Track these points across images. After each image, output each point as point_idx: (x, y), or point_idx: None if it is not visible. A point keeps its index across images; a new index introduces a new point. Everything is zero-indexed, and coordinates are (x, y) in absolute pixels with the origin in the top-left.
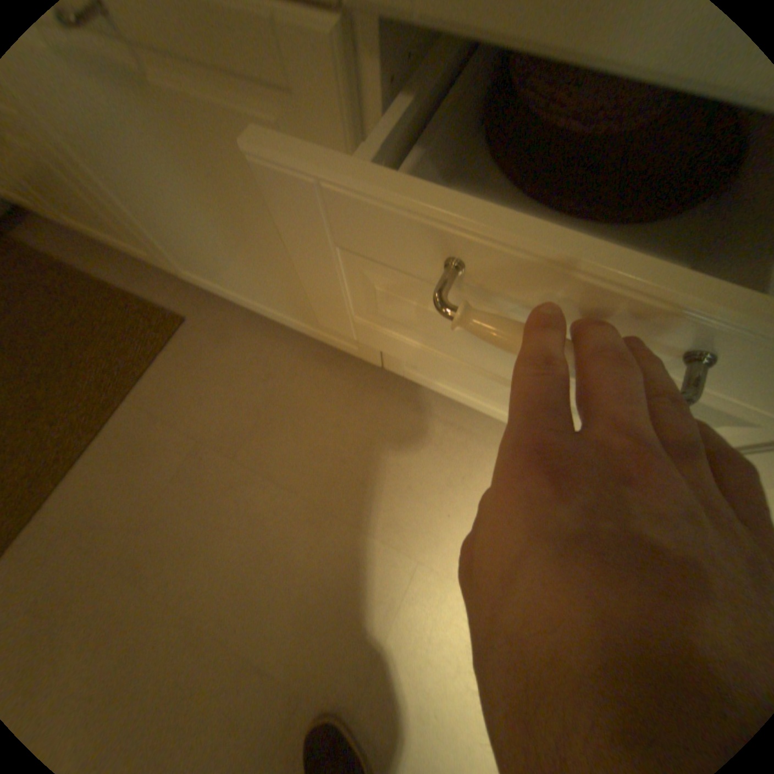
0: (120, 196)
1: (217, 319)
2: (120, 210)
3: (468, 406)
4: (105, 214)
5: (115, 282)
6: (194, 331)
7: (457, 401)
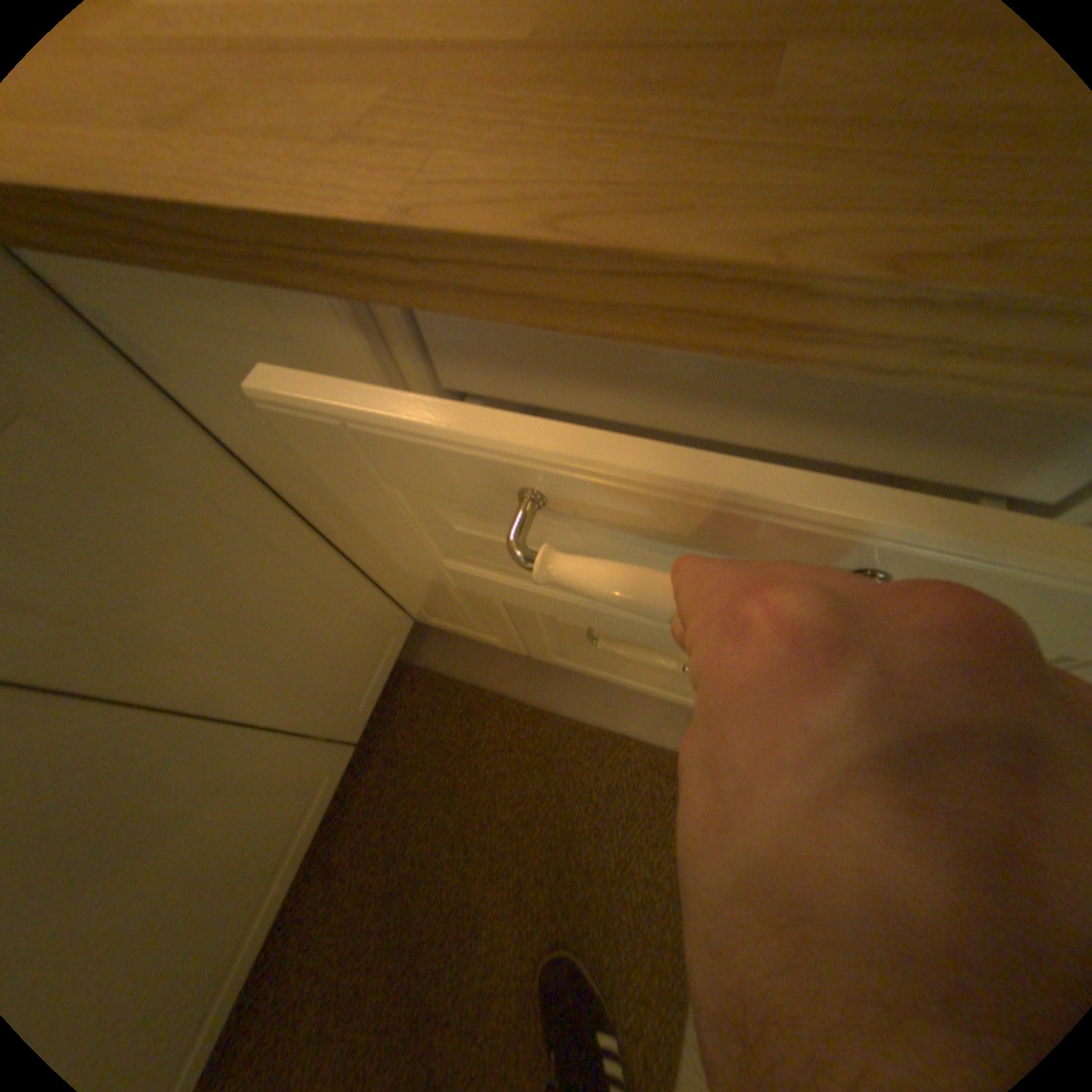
0: None
1: None
2: None
3: None
4: None
5: (589, 720)
6: None
7: None
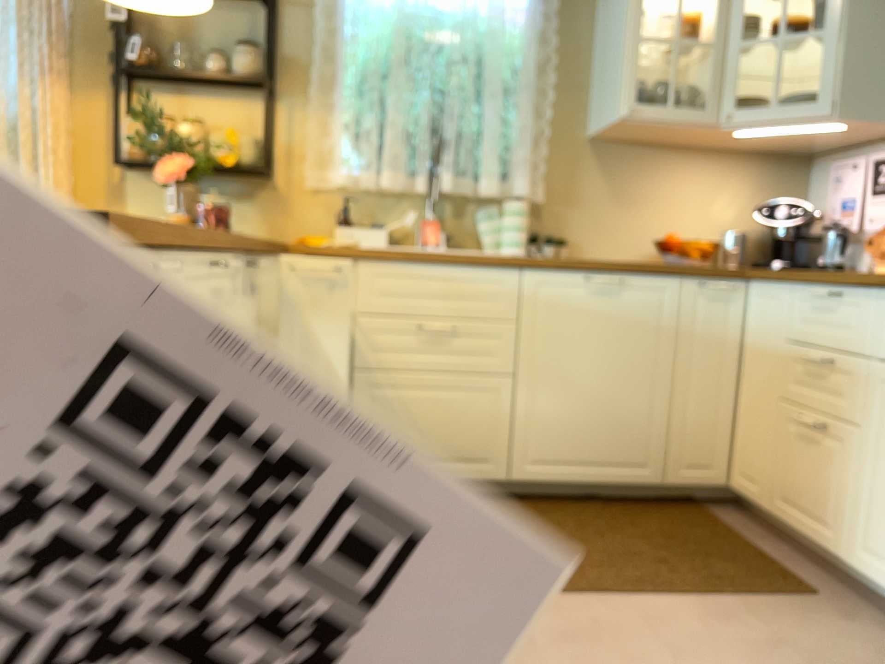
0: (882, 482)
1: (856, 615)
2: (866, 494)
3: None
4: (842, 498)
5: (771, 557)
6: (826, 608)
7: None
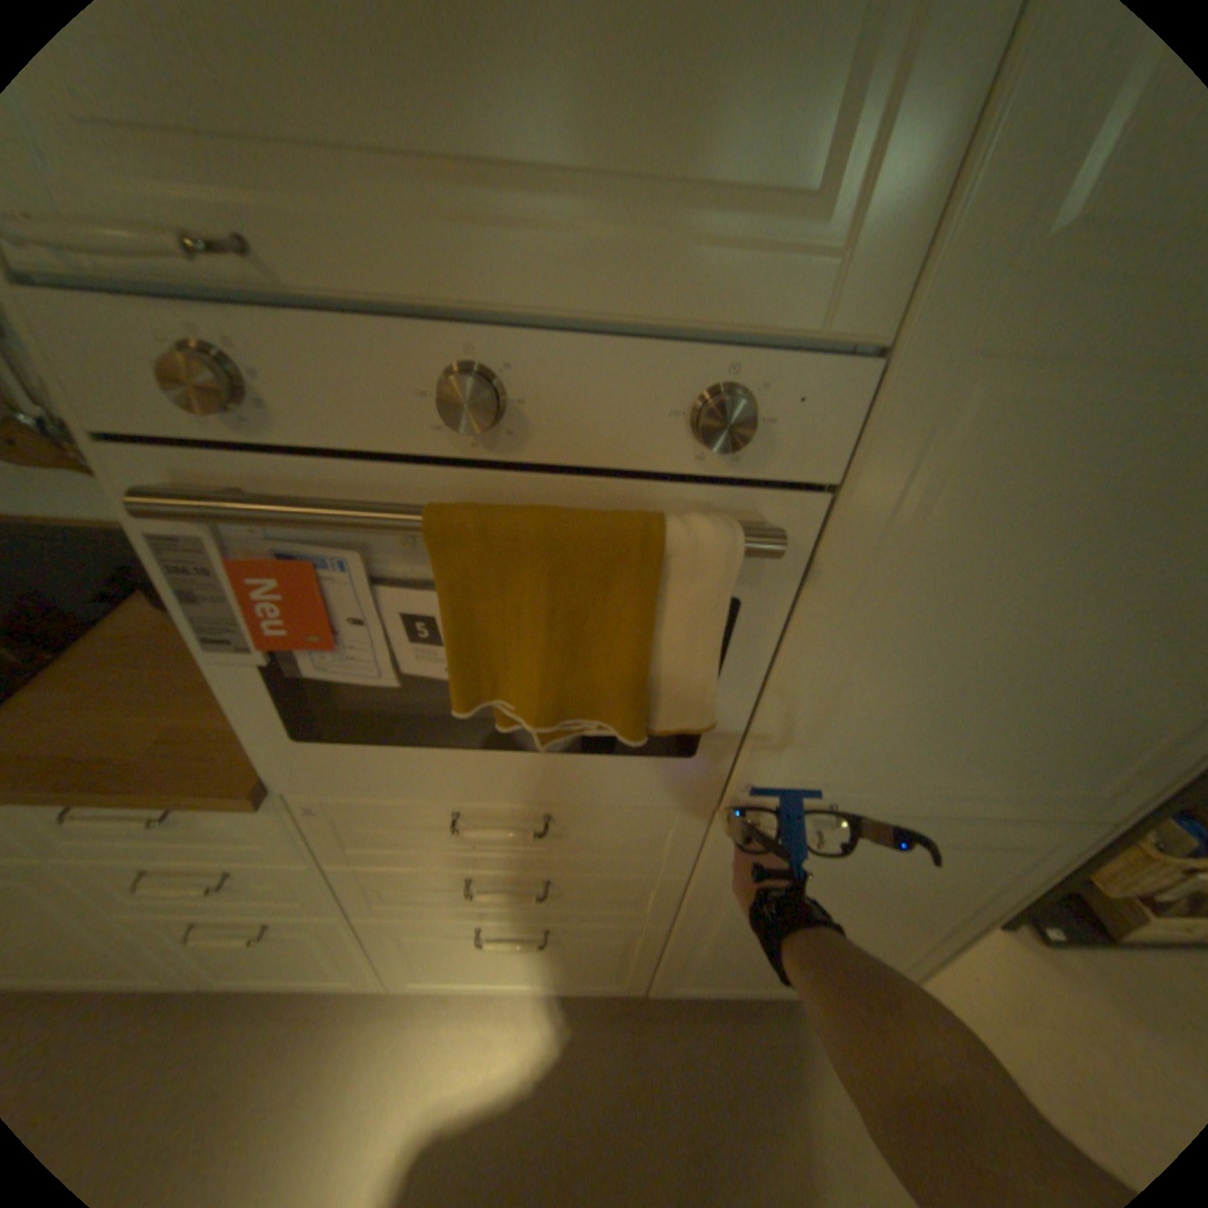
0: None
1: None
2: None
3: (296, 991)
4: None
5: None
6: None
7: (285, 990)
